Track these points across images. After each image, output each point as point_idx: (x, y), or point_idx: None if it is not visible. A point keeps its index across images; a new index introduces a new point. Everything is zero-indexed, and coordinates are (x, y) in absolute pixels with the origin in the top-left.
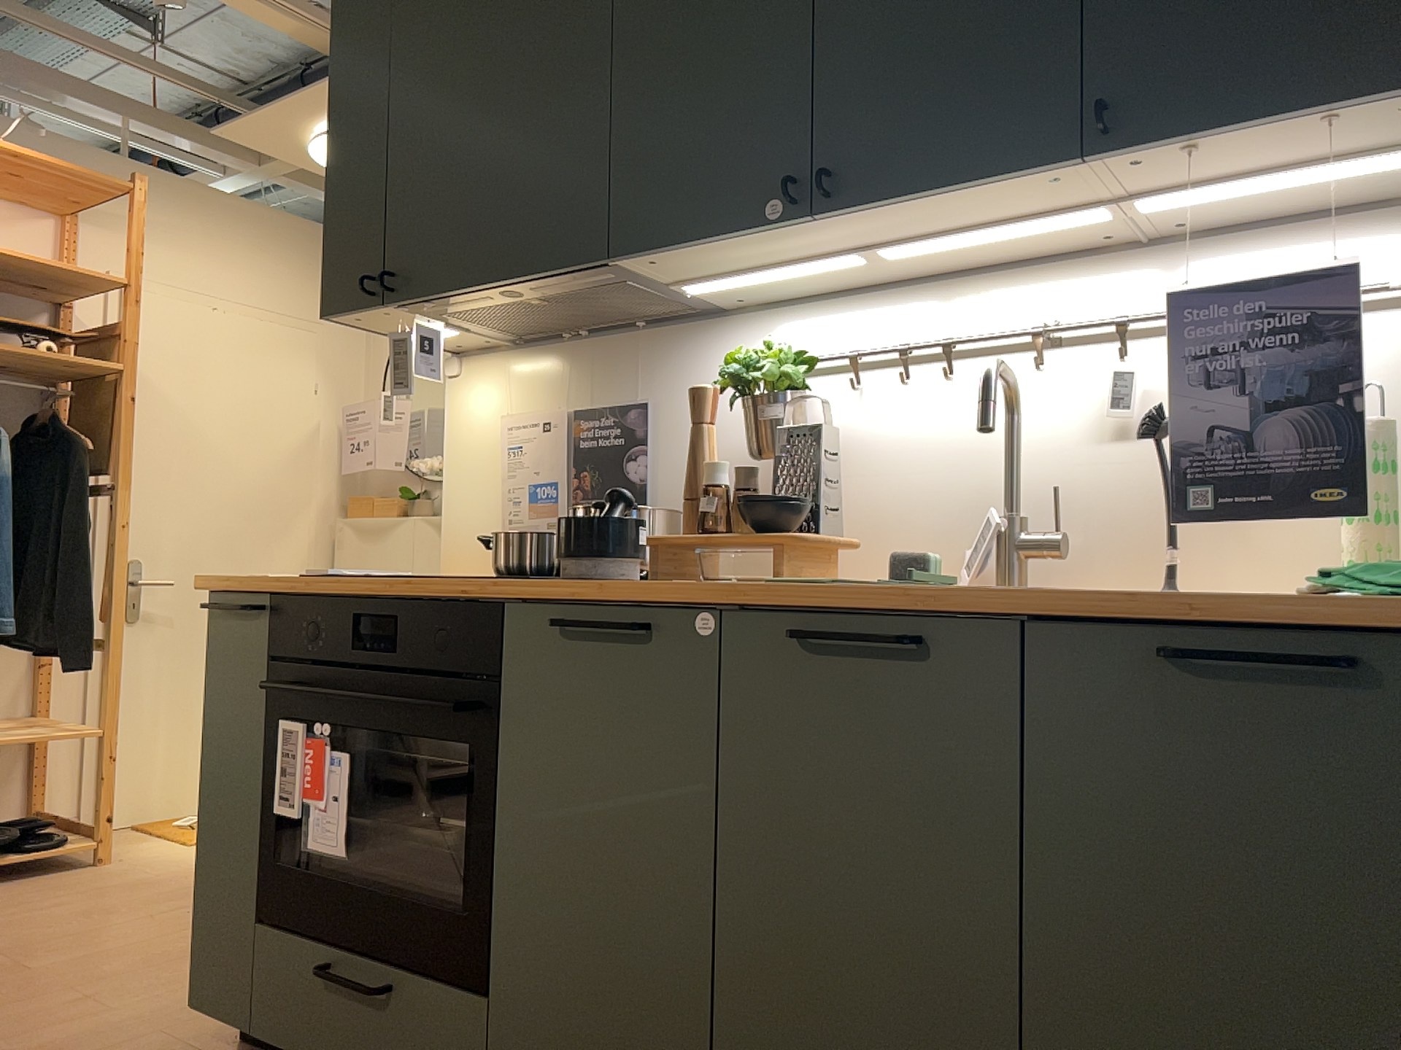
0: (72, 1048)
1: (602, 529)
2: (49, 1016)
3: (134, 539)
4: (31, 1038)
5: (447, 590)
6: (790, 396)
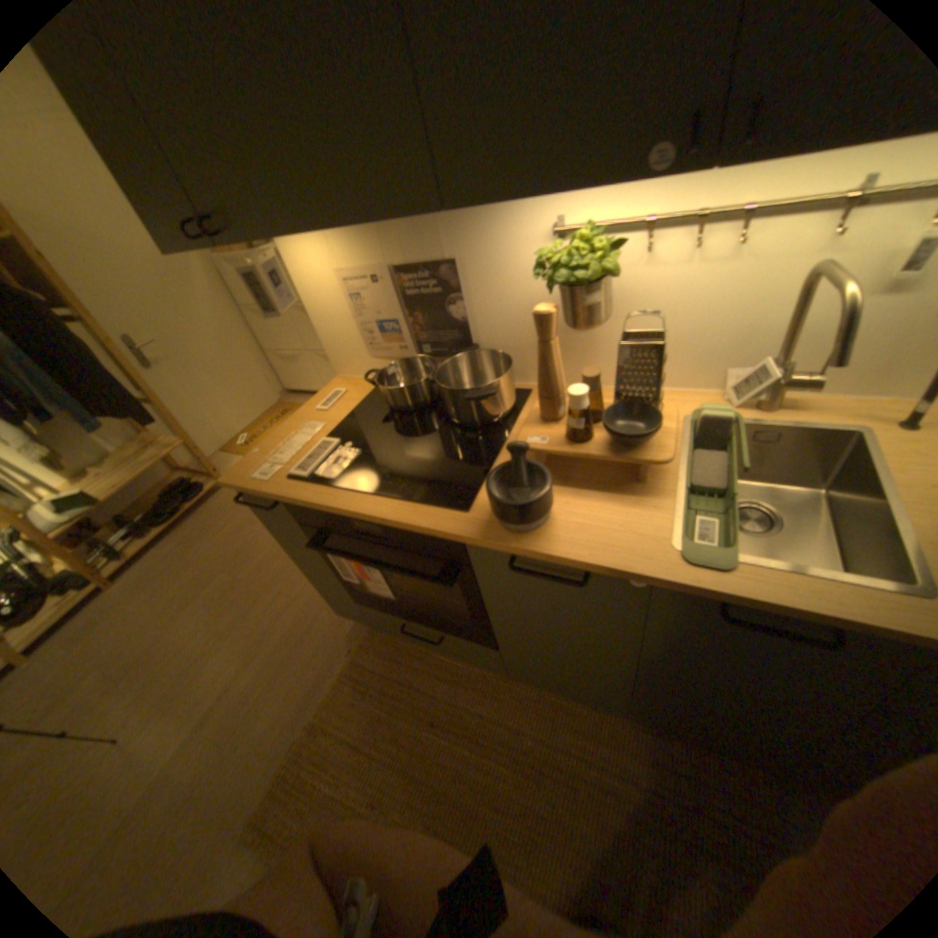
0: (294, 633)
1: (527, 503)
2: (270, 613)
3: (111, 327)
4: (273, 632)
5: (410, 521)
6: (600, 281)
